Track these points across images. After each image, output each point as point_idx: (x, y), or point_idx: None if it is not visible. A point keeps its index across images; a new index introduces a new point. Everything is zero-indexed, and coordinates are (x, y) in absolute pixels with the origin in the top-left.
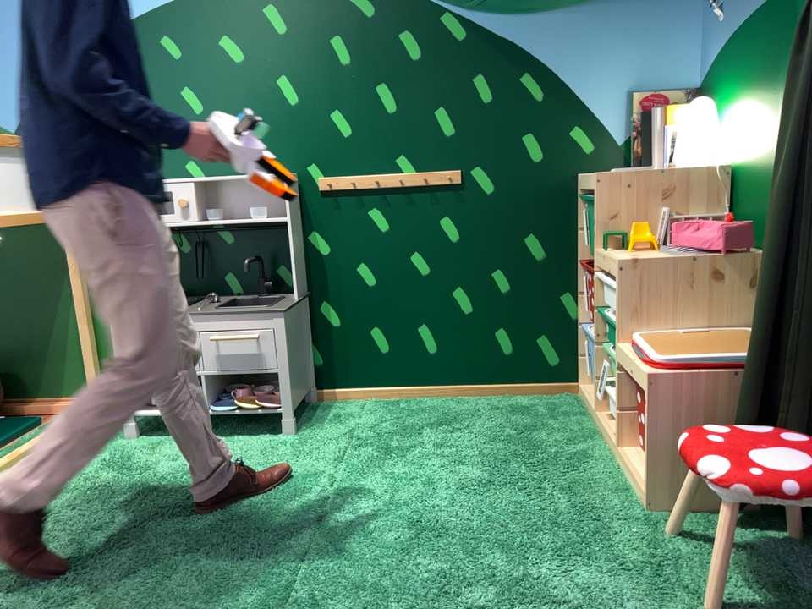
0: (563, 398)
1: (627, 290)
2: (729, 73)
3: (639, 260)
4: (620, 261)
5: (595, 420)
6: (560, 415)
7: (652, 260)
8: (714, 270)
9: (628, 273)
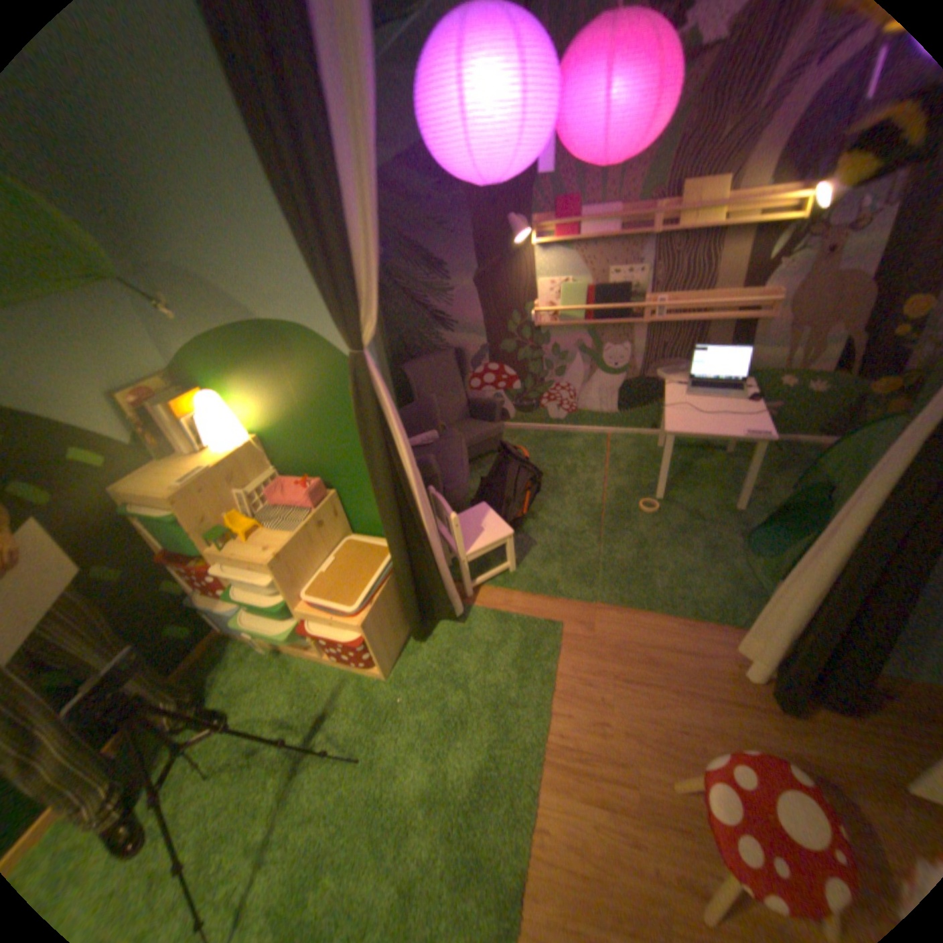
0: (216, 651)
1: (281, 578)
2: (212, 367)
3: (277, 554)
4: (266, 565)
5: (268, 648)
6: (238, 668)
7: (285, 548)
8: (317, 524)
9: (276, 569)
